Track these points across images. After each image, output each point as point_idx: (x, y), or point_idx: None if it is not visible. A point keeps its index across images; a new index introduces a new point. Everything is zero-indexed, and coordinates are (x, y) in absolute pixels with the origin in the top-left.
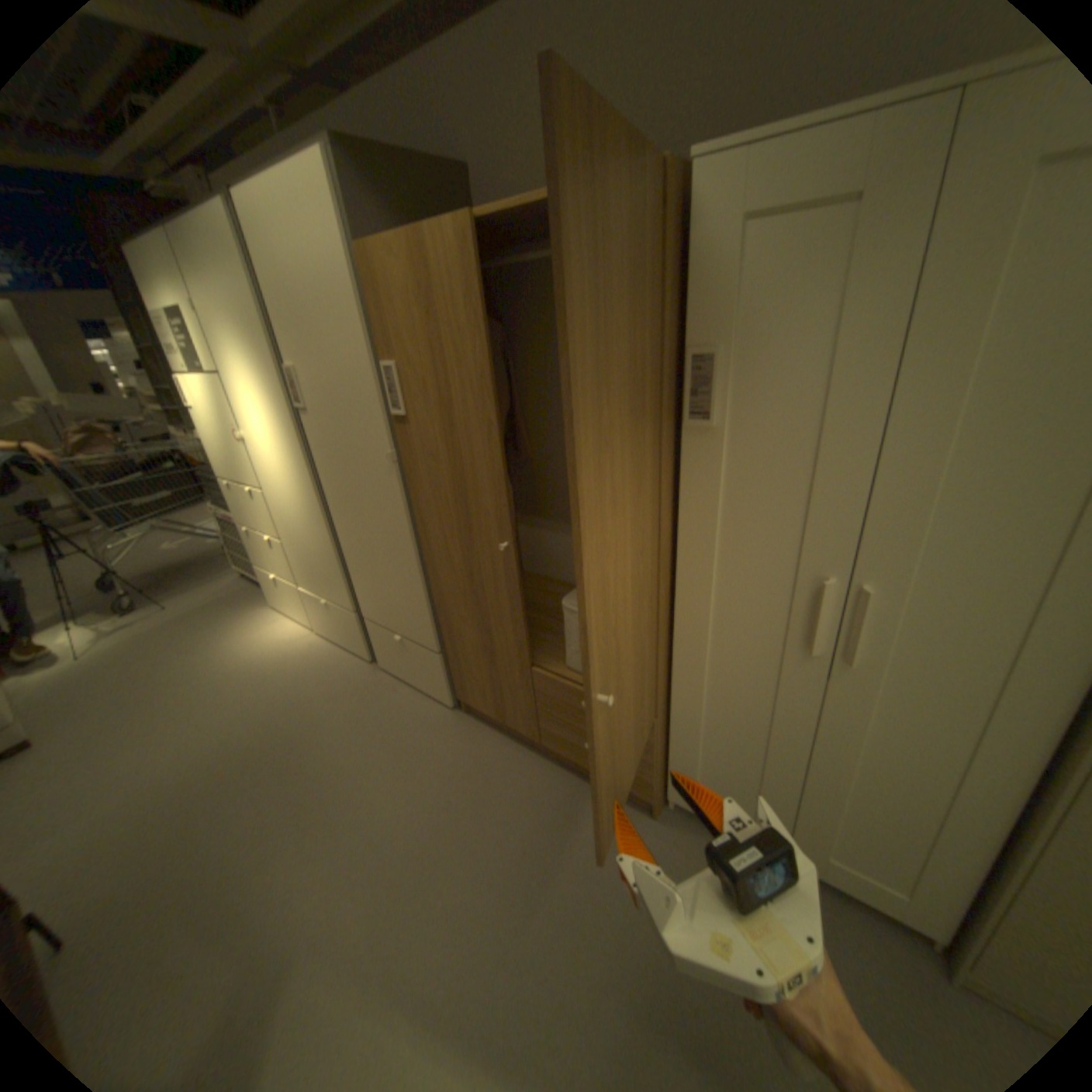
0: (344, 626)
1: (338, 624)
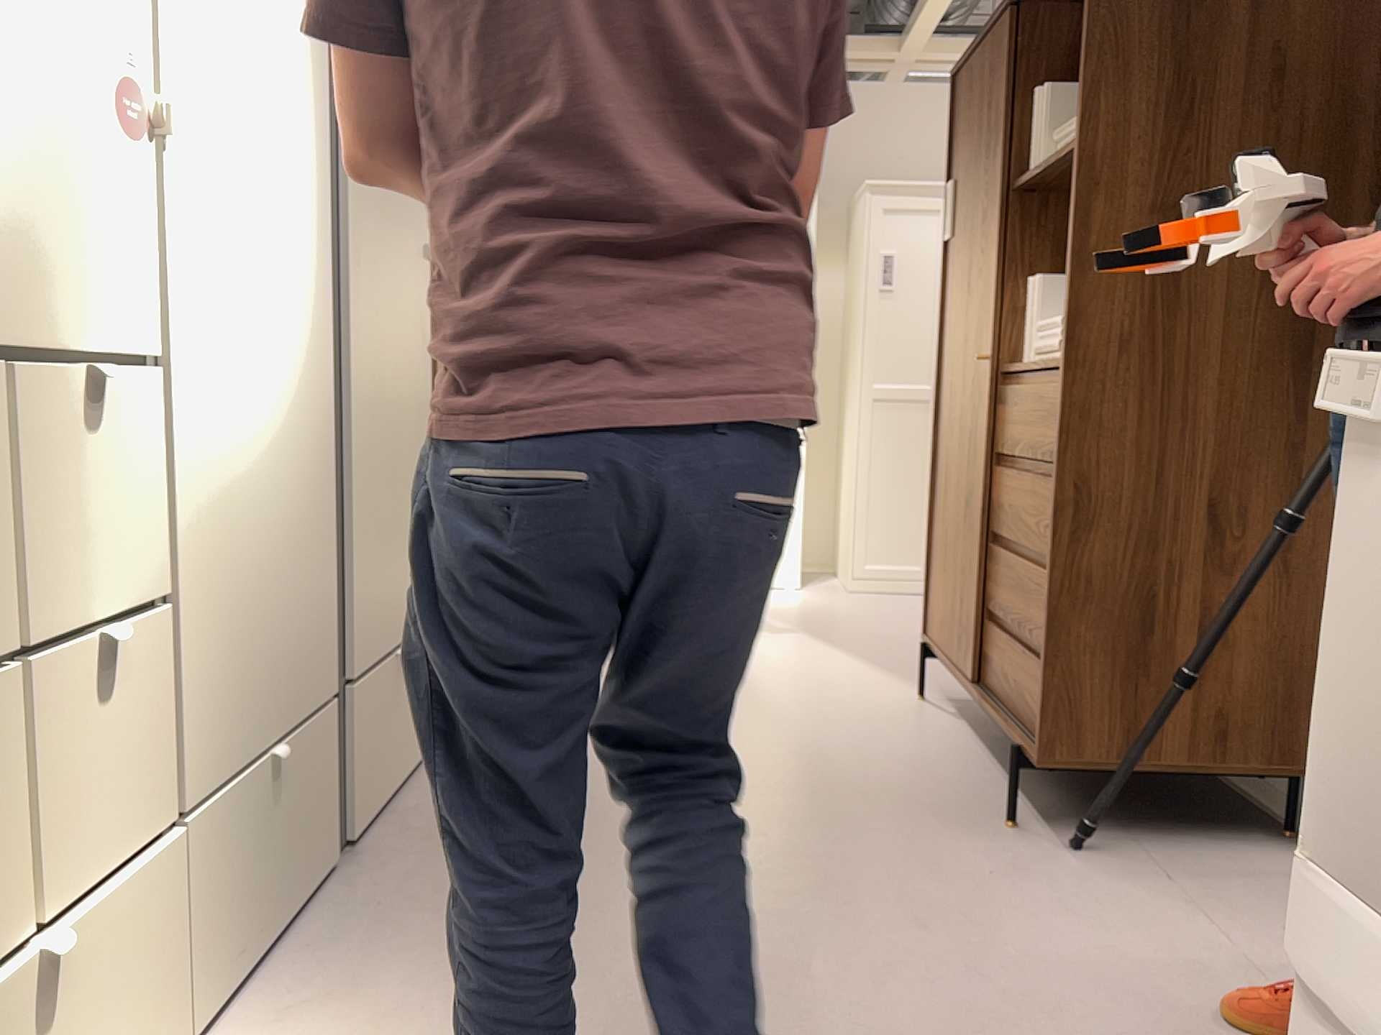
0: (302, 802)
1: (290, 815)
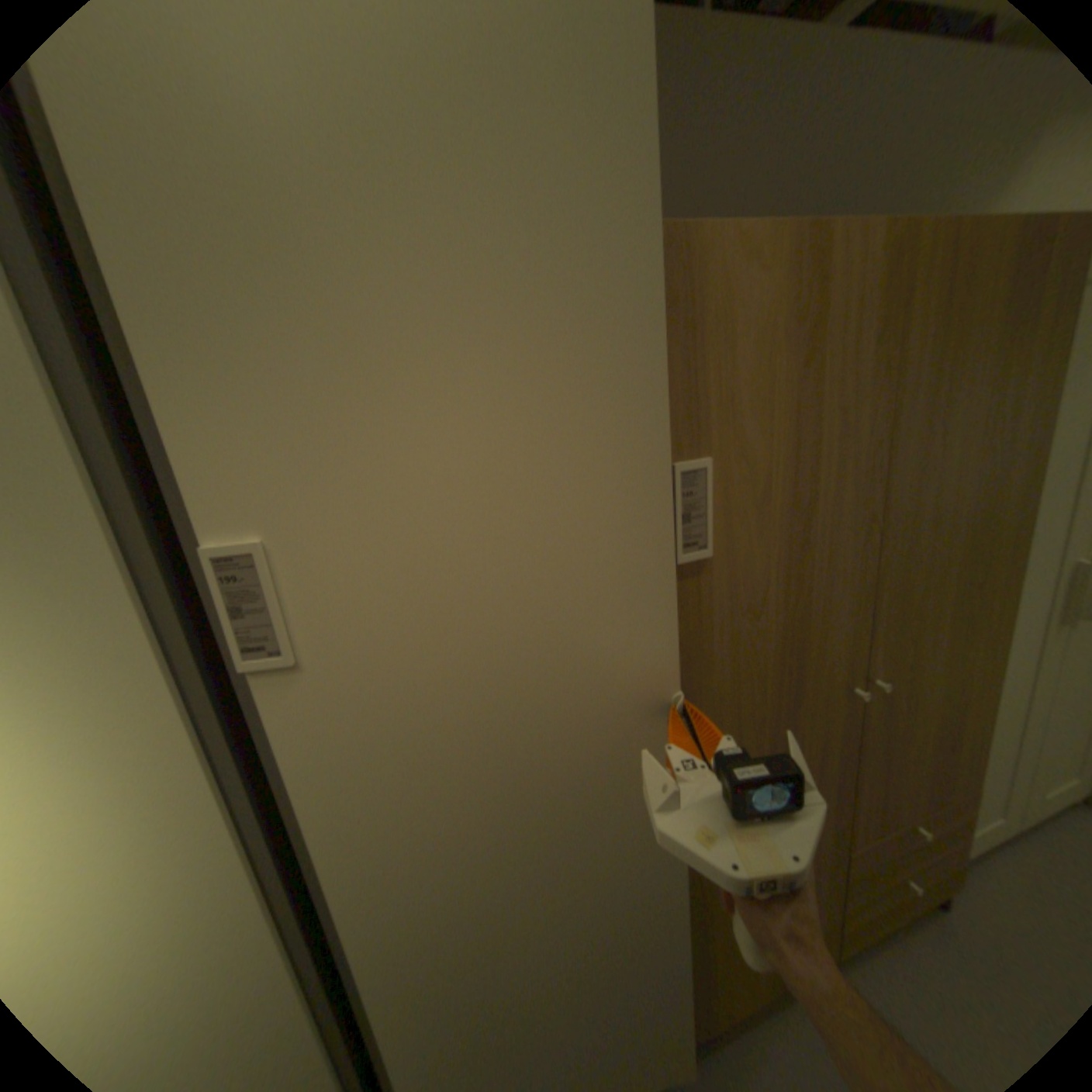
0: None
1: None
